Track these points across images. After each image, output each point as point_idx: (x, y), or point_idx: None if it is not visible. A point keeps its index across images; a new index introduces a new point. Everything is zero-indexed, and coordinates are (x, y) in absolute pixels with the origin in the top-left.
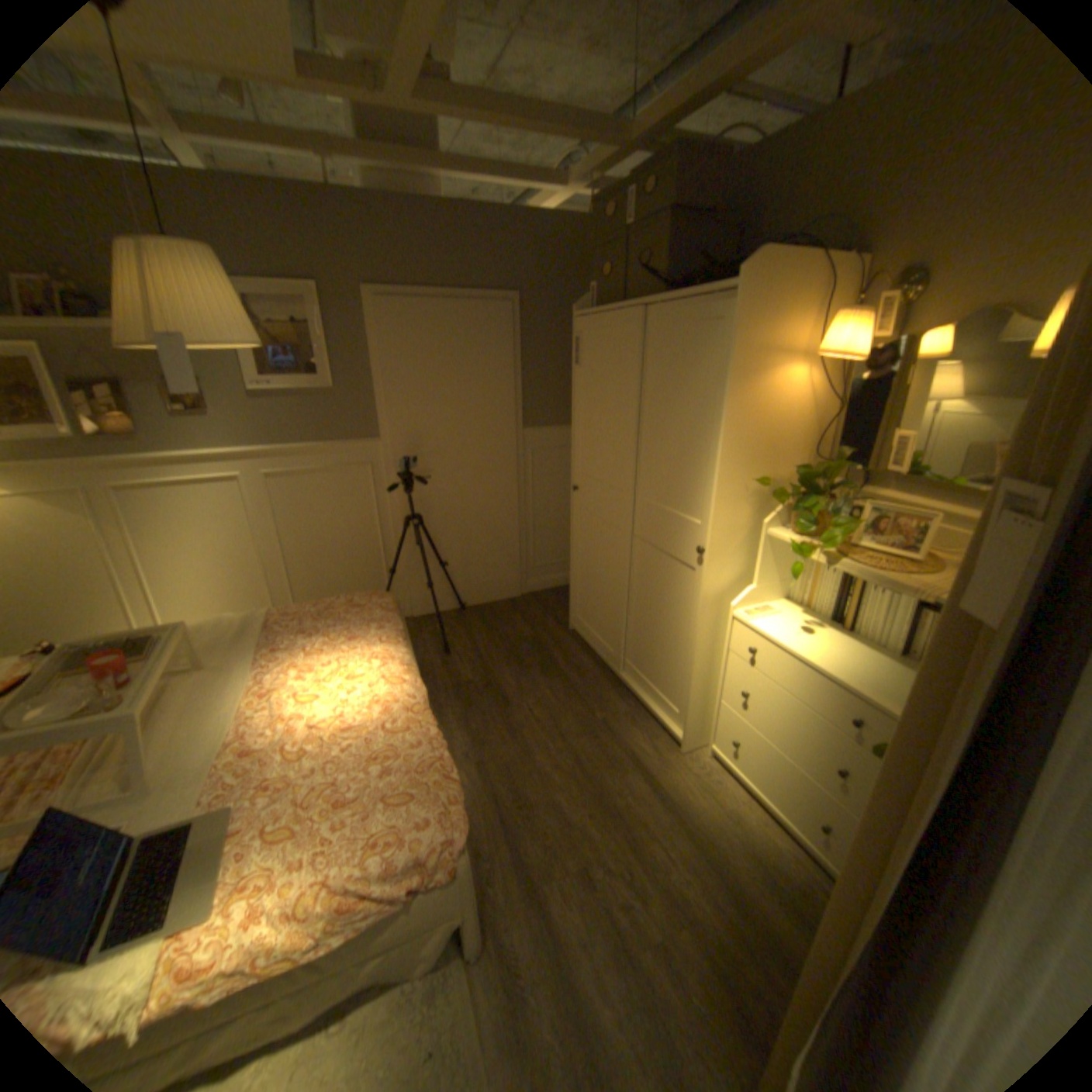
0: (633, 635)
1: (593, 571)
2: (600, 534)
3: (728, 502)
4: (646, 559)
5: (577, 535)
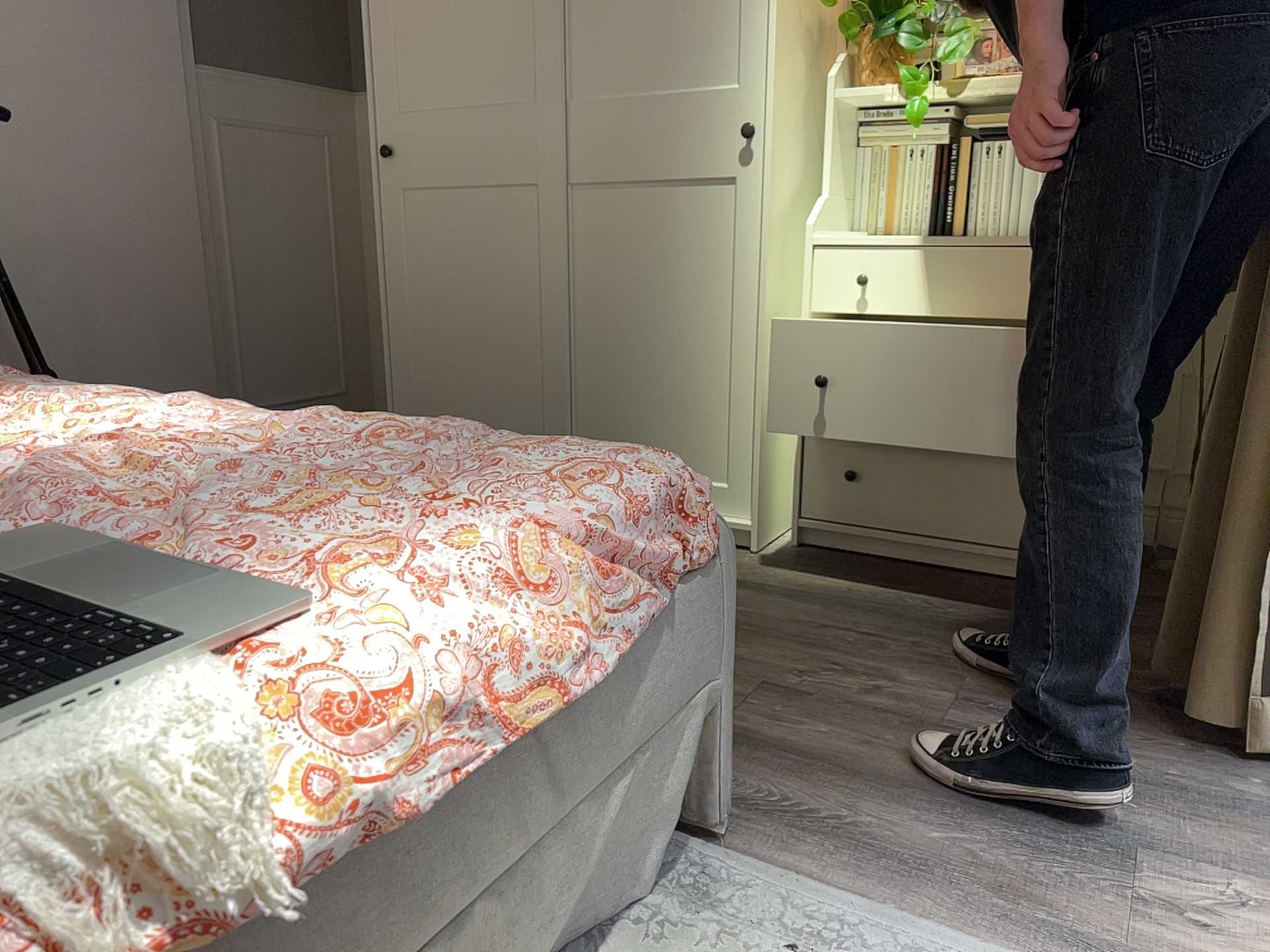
0: (591, 400)
1: (460, 317)
2: (475, 223)
3: (785, 33)
4: (607, 223)
5: (400, 260)
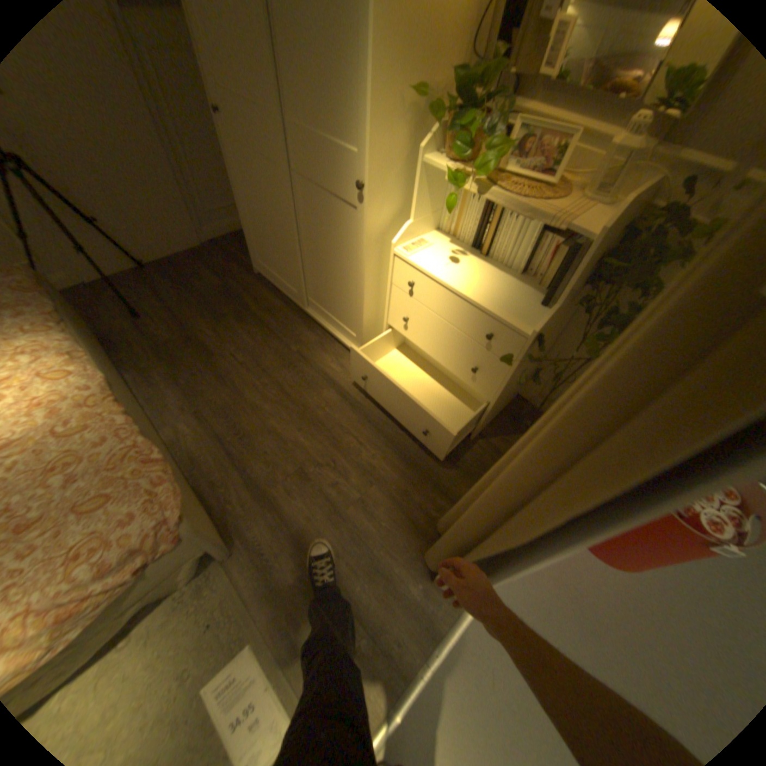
0: (311, 277)
1: (262, 215)
2: (258, 171)
3: (384, 122)
4: (309, 200)
5: (235, 174)
